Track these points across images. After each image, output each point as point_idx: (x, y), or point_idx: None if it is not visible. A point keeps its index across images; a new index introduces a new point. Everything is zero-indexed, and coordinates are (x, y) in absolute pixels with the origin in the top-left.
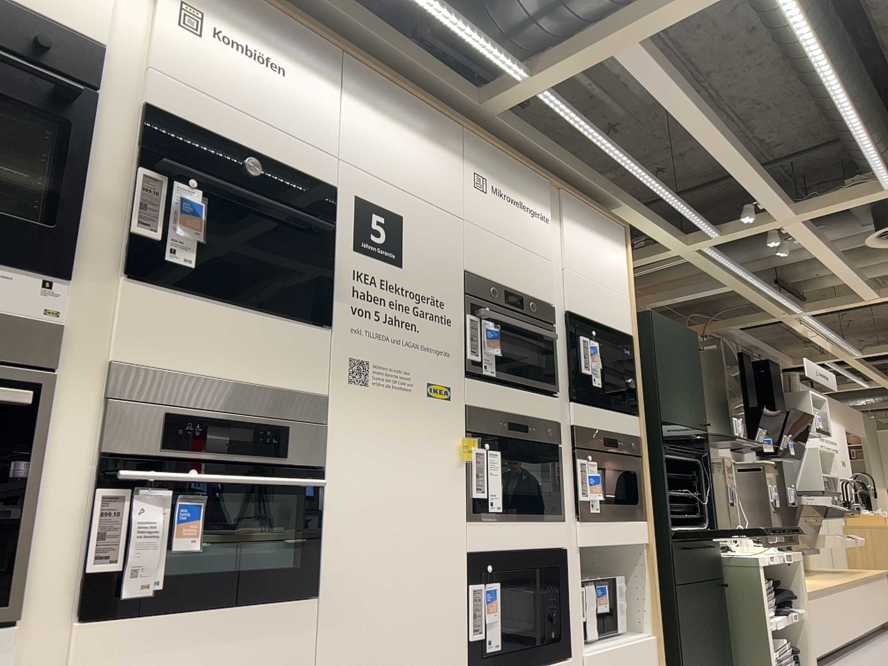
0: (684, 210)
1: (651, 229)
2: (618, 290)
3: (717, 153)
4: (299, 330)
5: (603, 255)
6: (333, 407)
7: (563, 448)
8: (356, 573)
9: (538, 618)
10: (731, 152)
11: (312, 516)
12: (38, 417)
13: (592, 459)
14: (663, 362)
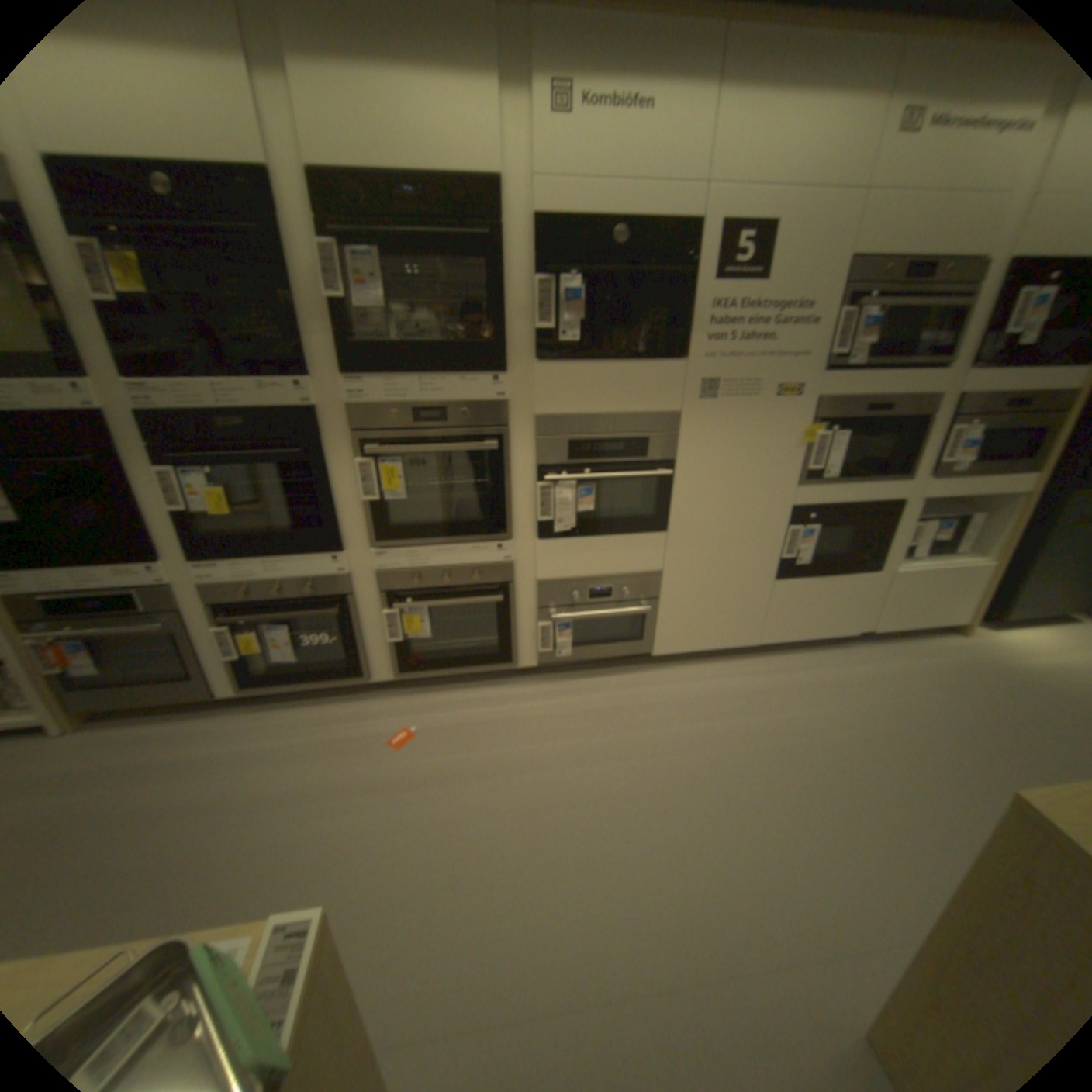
0: None
1: None
2: None
3: None
4: (660, 367)
5: None
6: (685, 418)
7: (941, 415)
8: (695, 519)
9: (855, 546)
10: None
11: (665, 488)
12: (506, 450)
13: (980, 423)
14: None
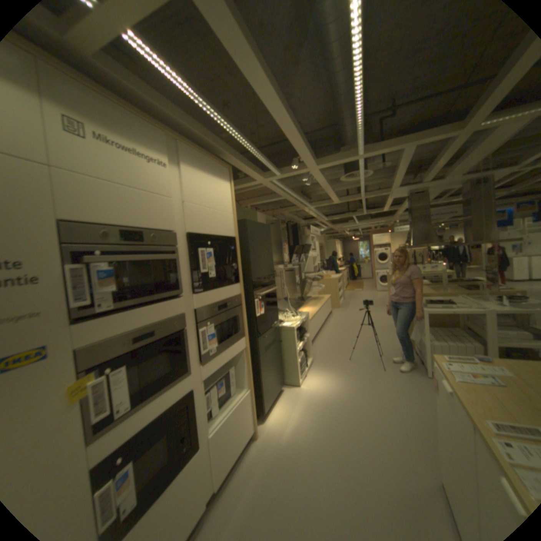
0: (264, 160)
1: (247, 169)
2: (226, 210)
3: (283, 123)
4: None
5: (215, 189)
6: None
7: (188, 326)
8: None
9: (171, 449)
10: (291, 123)
11: None
12: None
13: (210, 323)
14: (253, 247)
